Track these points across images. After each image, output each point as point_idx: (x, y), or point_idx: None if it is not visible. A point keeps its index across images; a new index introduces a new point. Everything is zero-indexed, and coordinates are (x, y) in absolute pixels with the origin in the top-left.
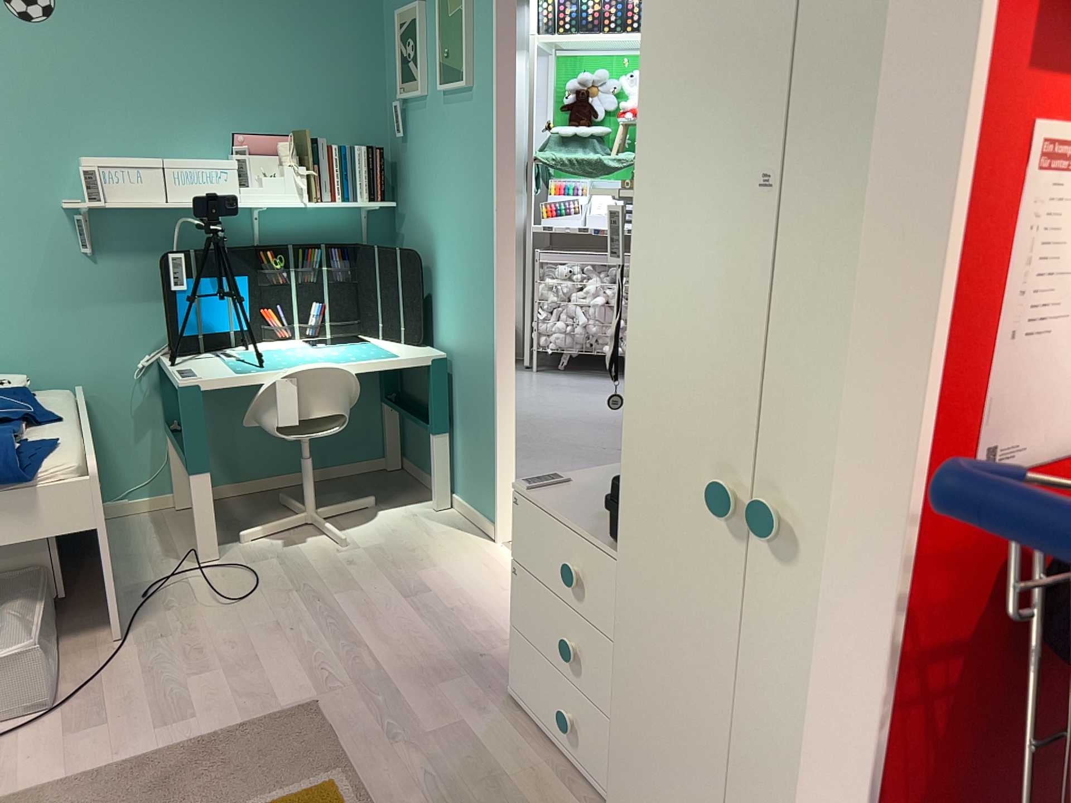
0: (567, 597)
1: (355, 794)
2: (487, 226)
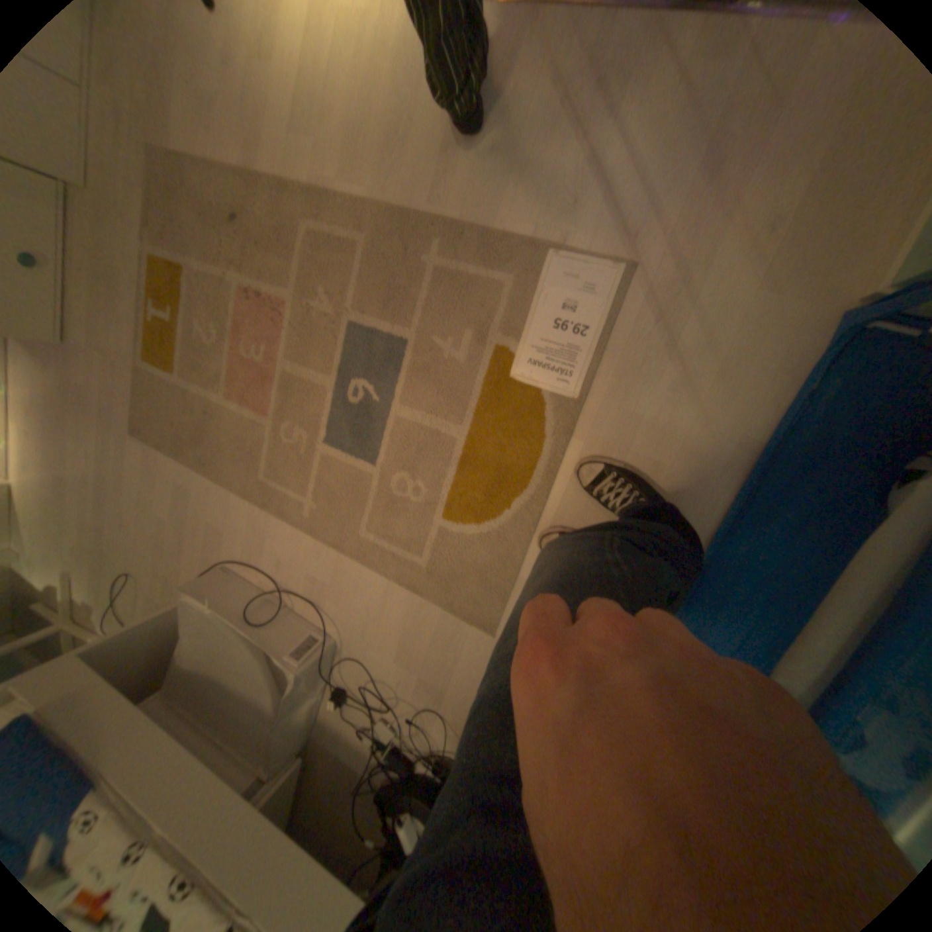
0: None
1: (133, 337)
2: None
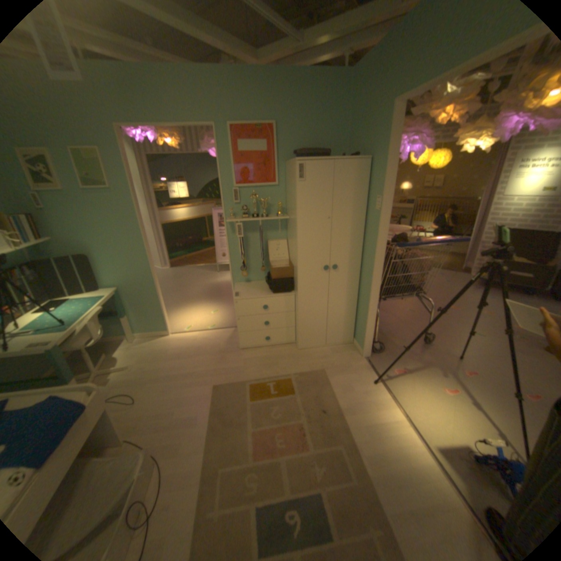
0: (262, 313)
1: (256, 381)
2: (136, 237)
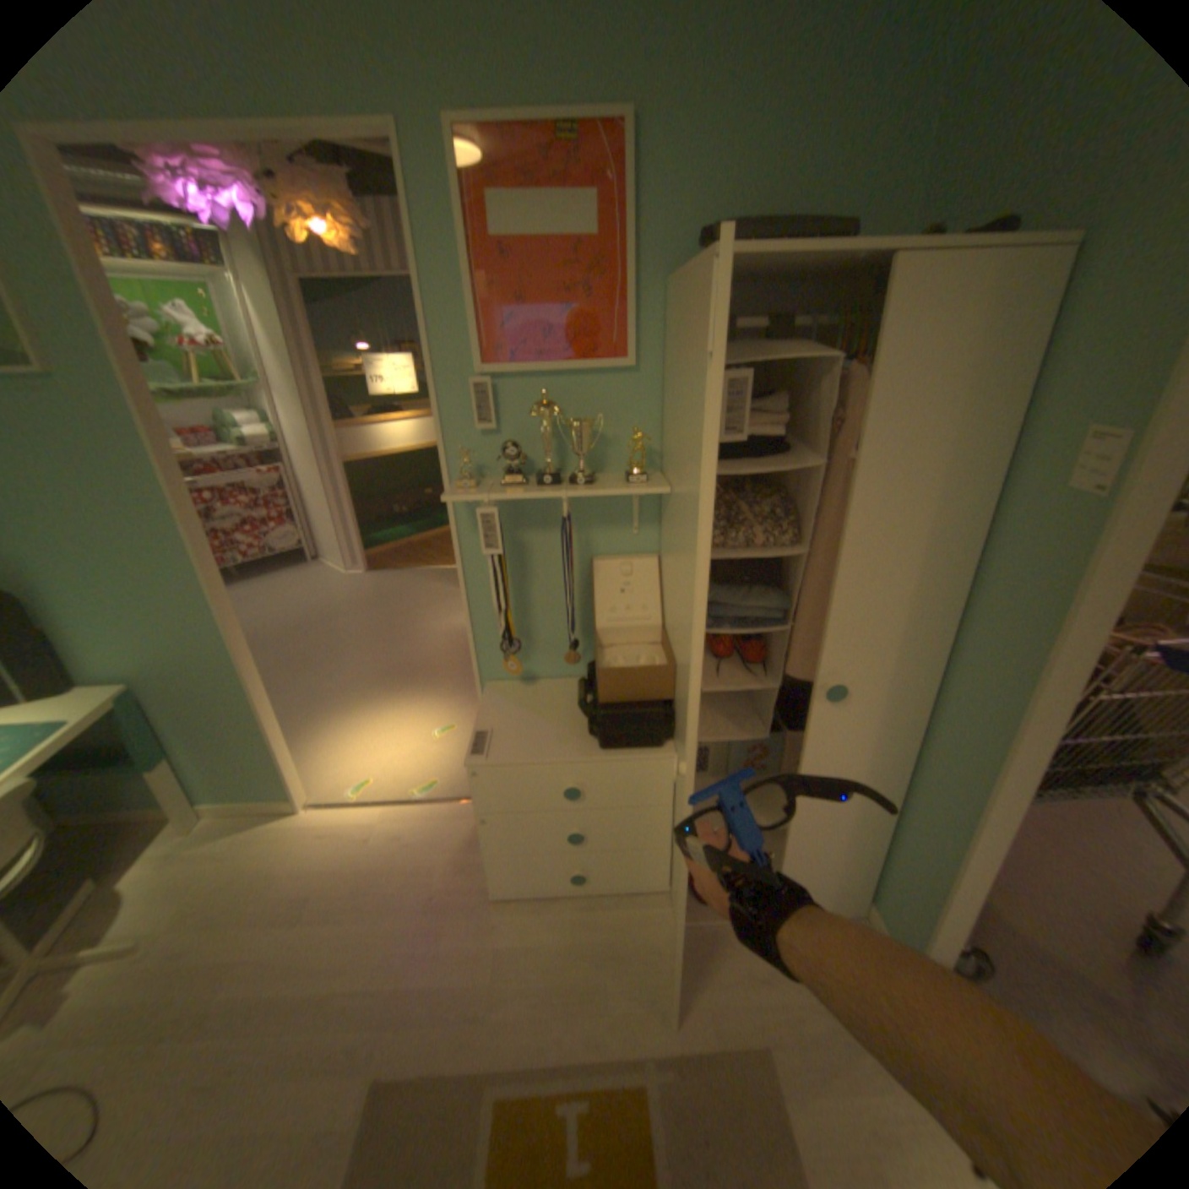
0: (562, 807)
1: (524, 1082)
2: (164, 537)
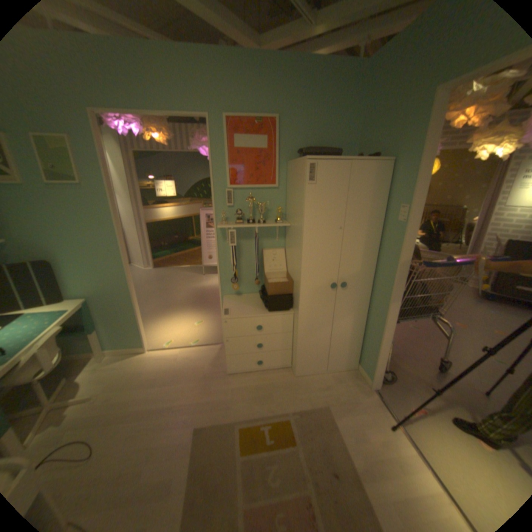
0: (255, 334)
1: (248, 424)
2: (109, 242)
